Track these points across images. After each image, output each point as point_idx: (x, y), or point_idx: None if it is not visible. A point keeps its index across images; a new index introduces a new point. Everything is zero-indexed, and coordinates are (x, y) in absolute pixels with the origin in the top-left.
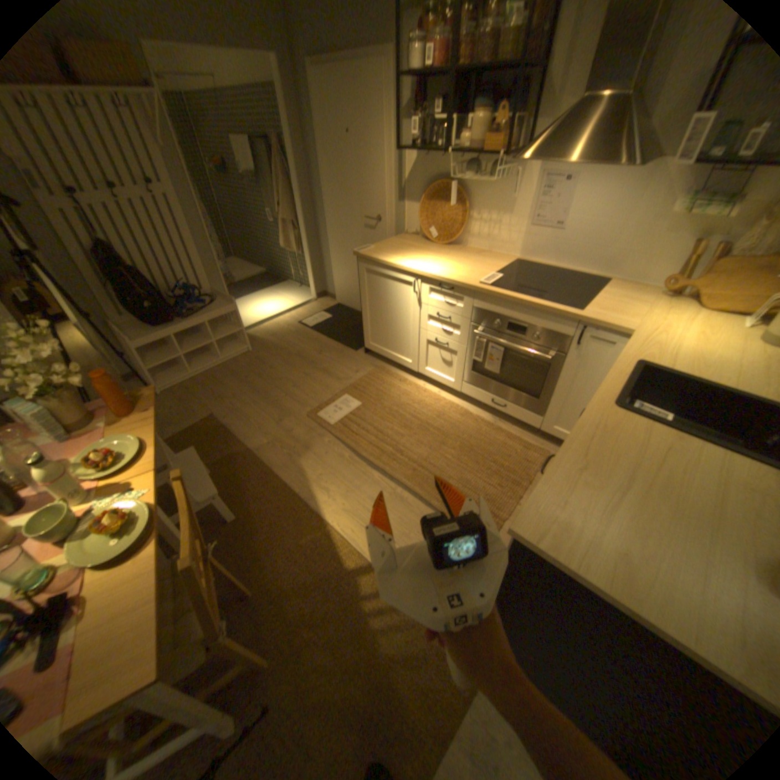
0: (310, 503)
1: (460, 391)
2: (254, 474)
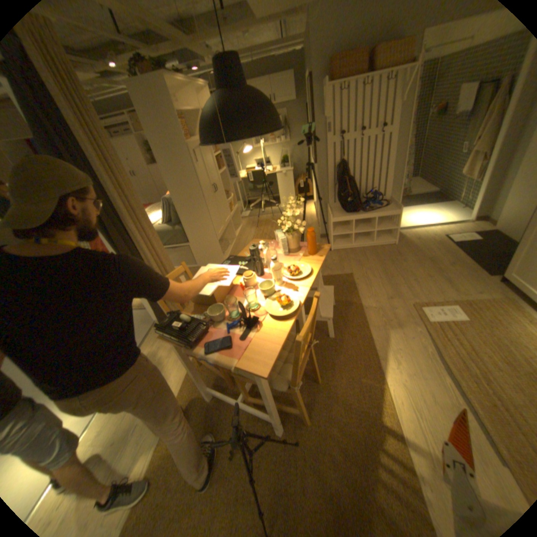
0: (381, 362)
1: None
2: (356, 321)
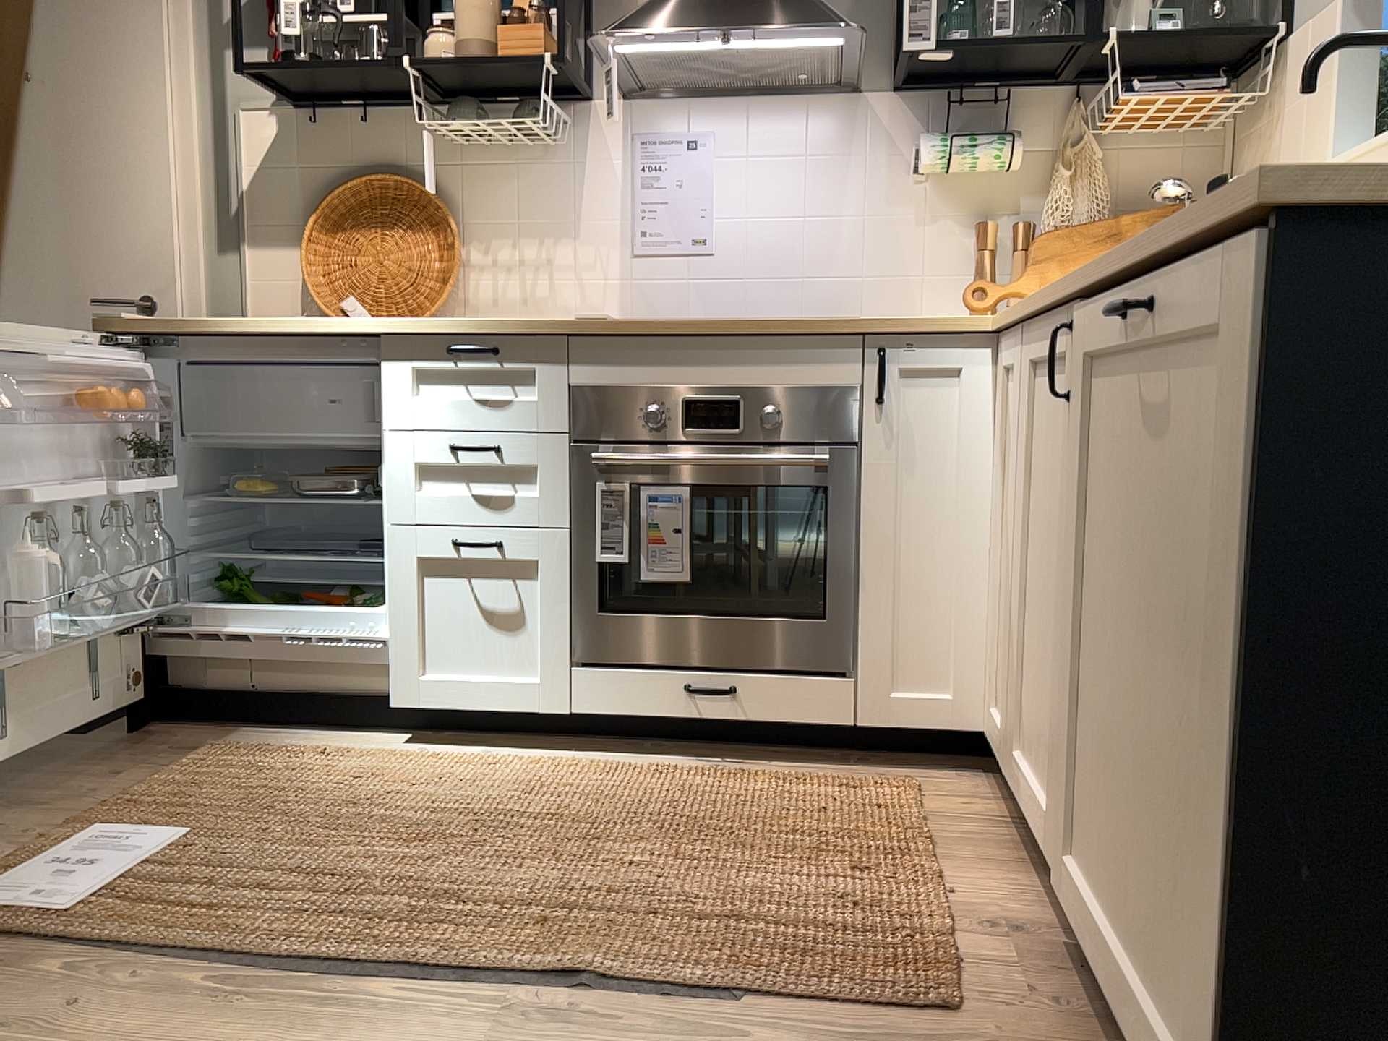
0: None
1: (572, 711)
2: None
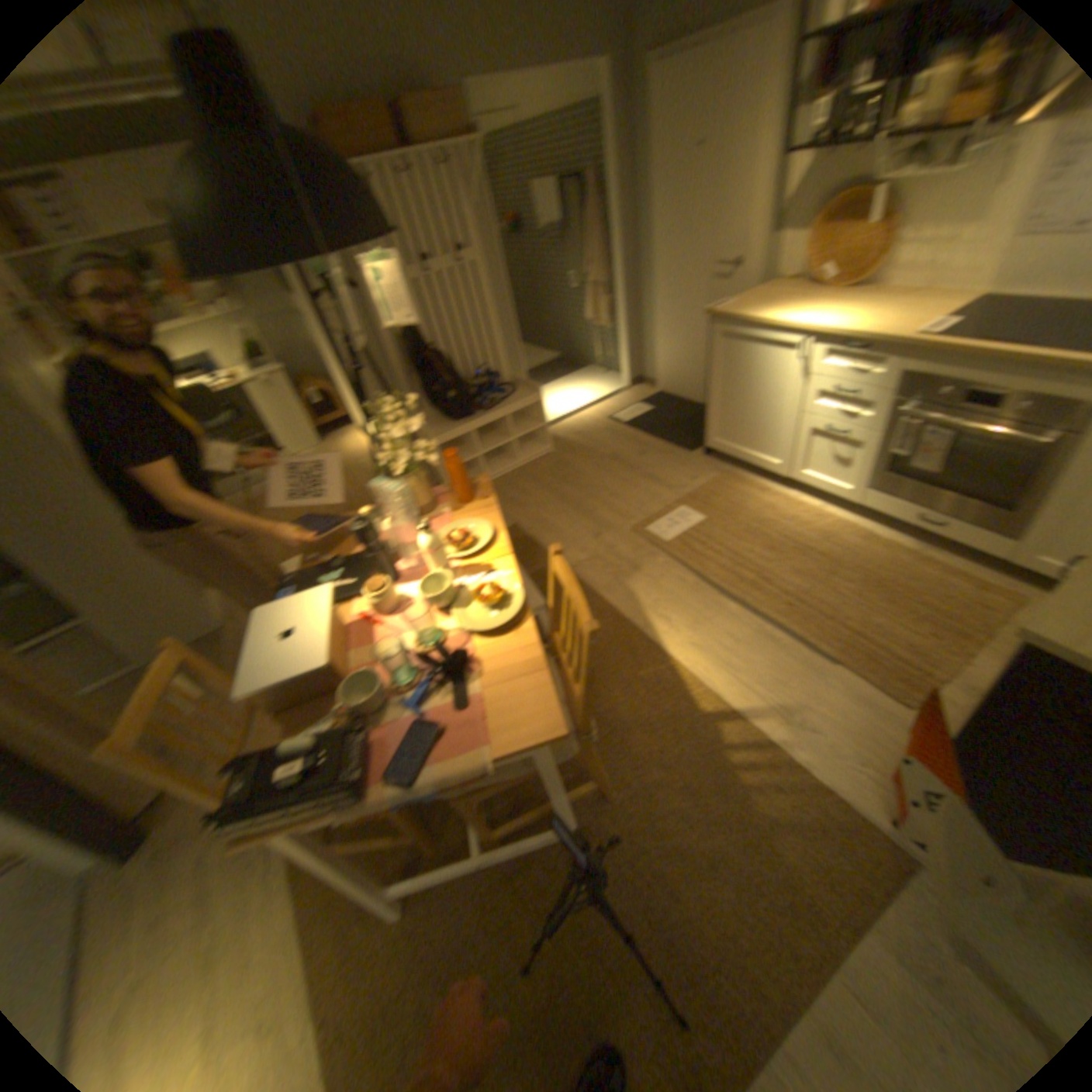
0: (648, 631)
1: (863, 503)
2: None
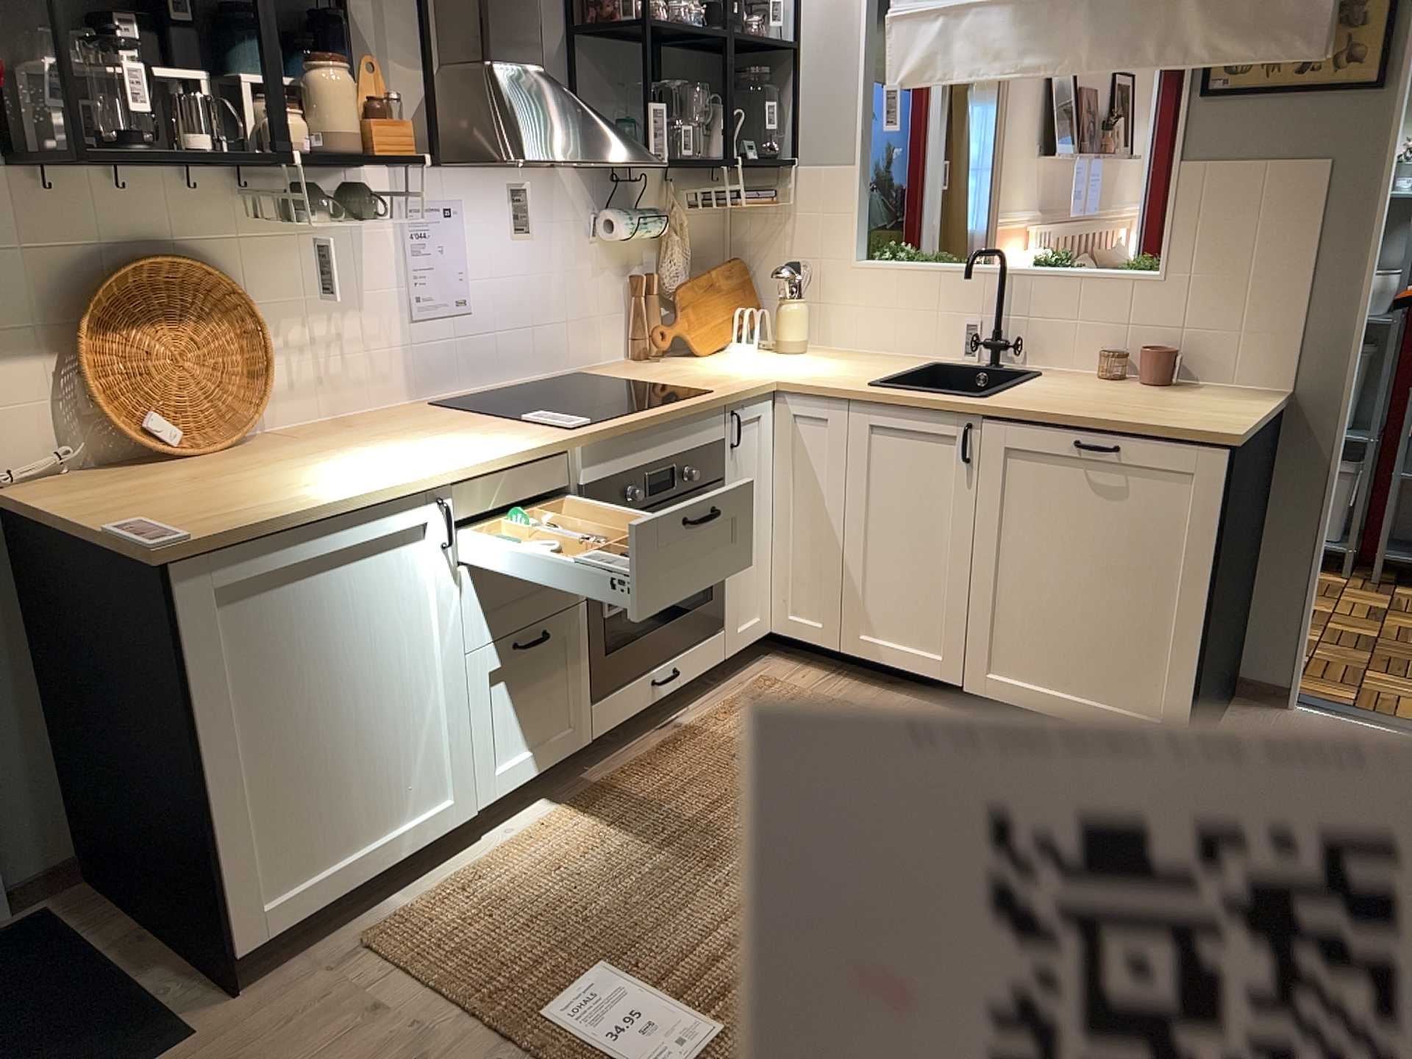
0: None
1: (594, 738)
2: None
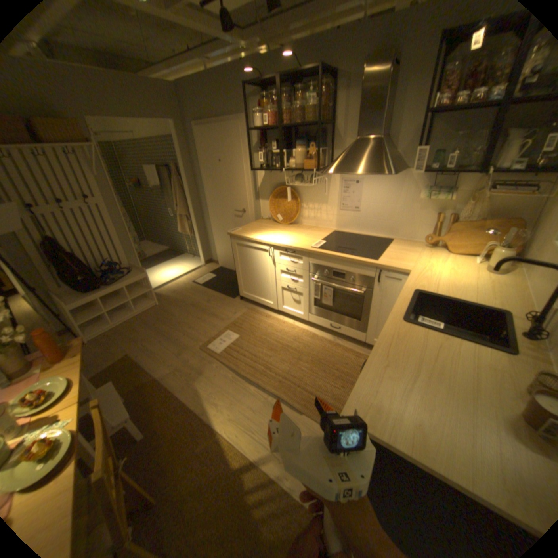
0: (202, 417)
1: (308, 320)
2: (159, 399)
